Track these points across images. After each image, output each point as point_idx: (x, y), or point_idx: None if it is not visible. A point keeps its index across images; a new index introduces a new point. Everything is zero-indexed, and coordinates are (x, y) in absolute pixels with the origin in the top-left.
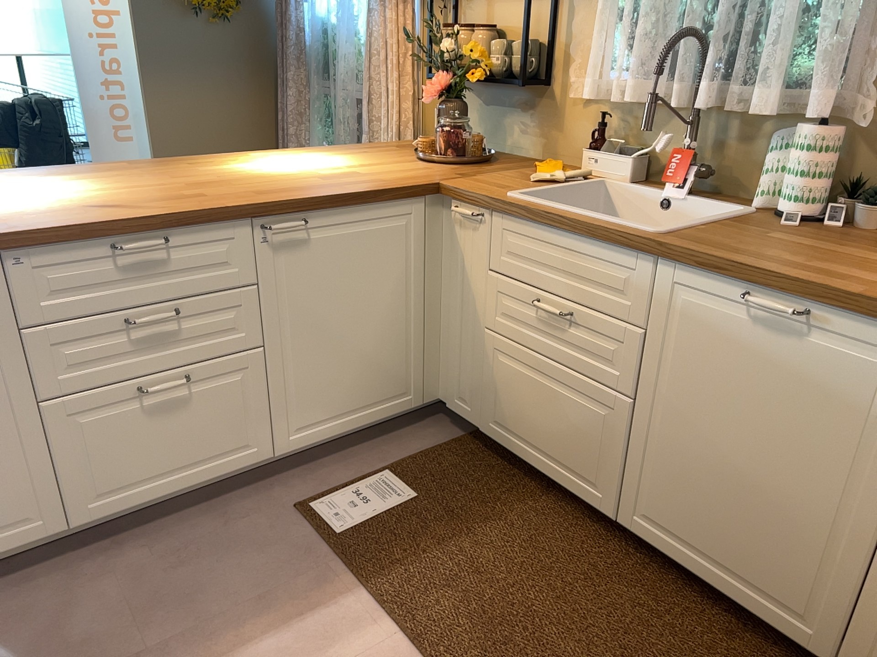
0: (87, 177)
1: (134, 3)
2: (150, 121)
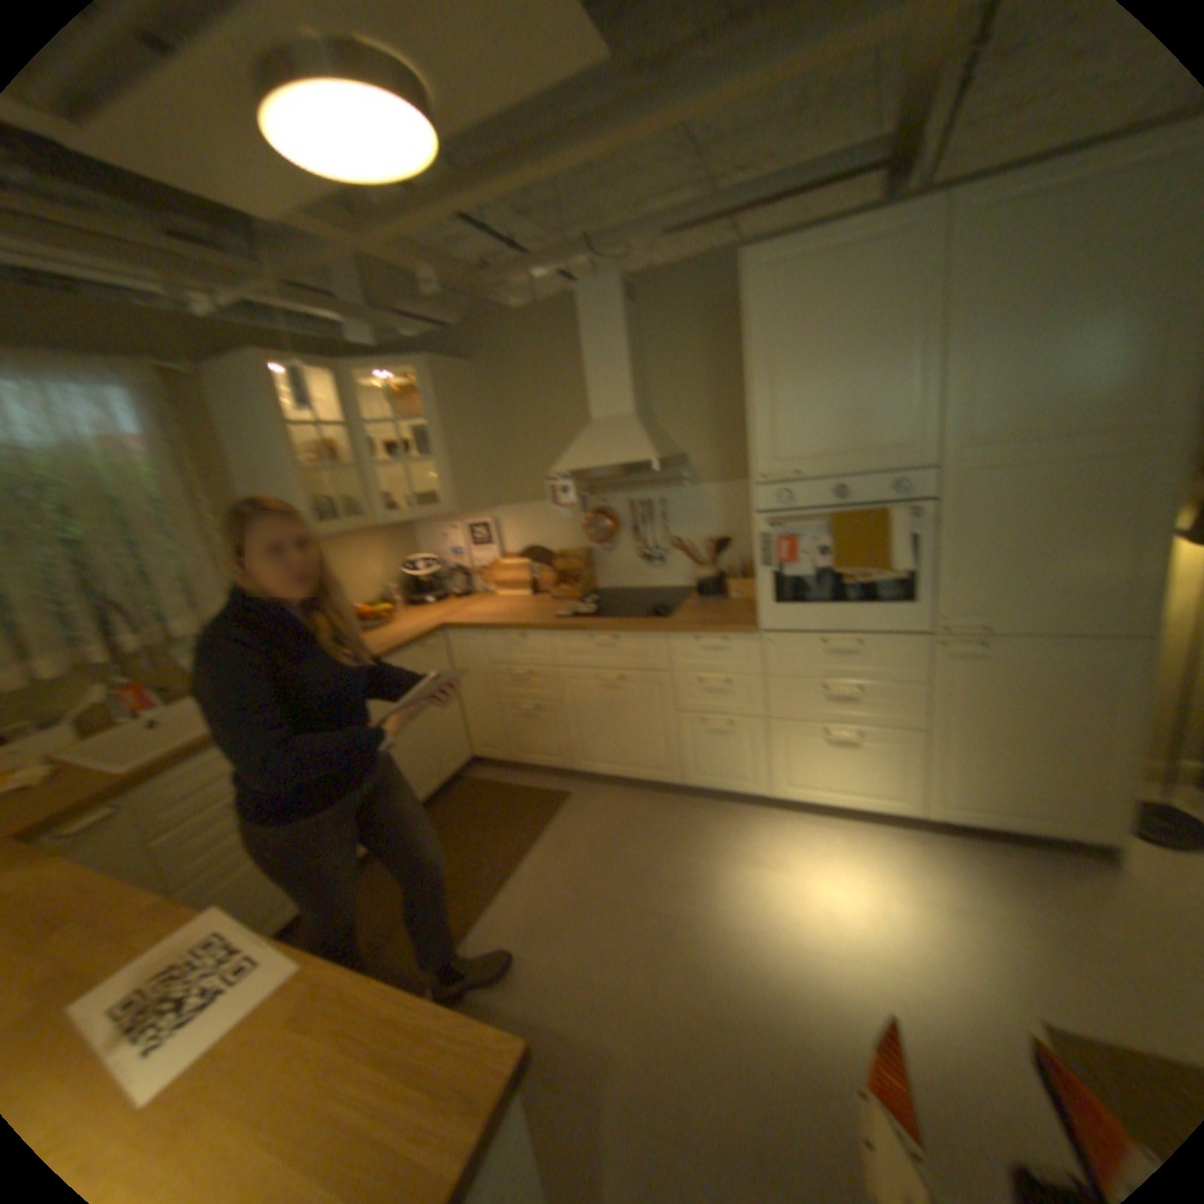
0: None
1: None
2: None
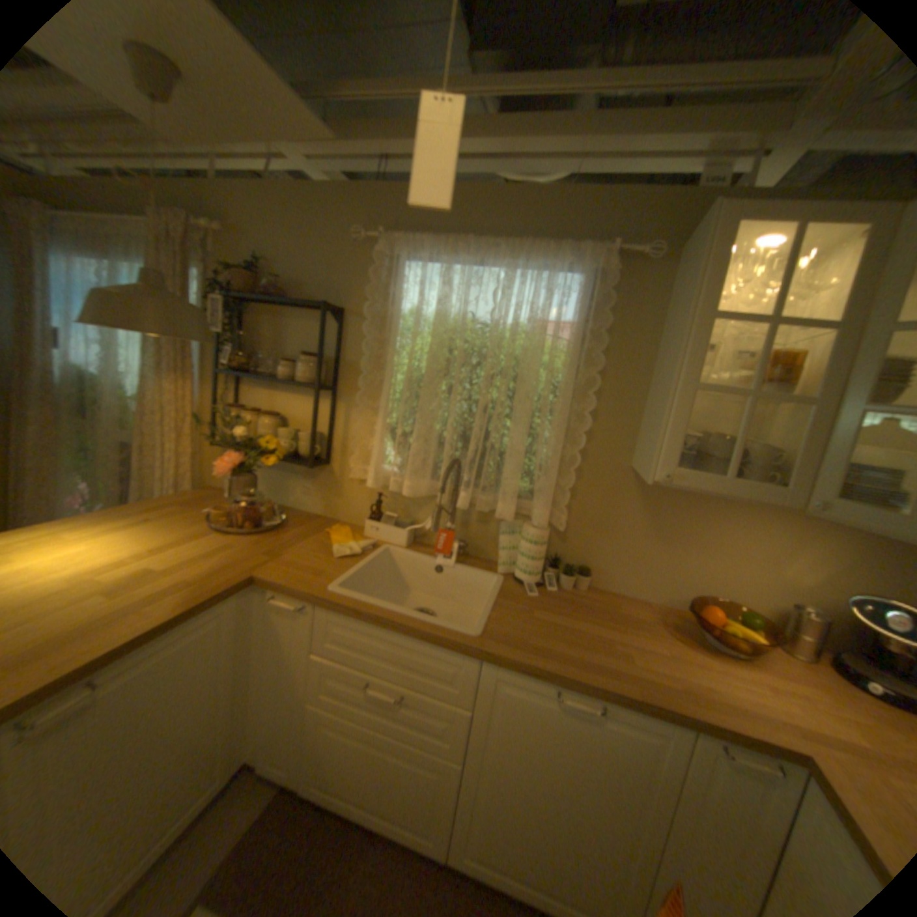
0: None
1: None
2: None
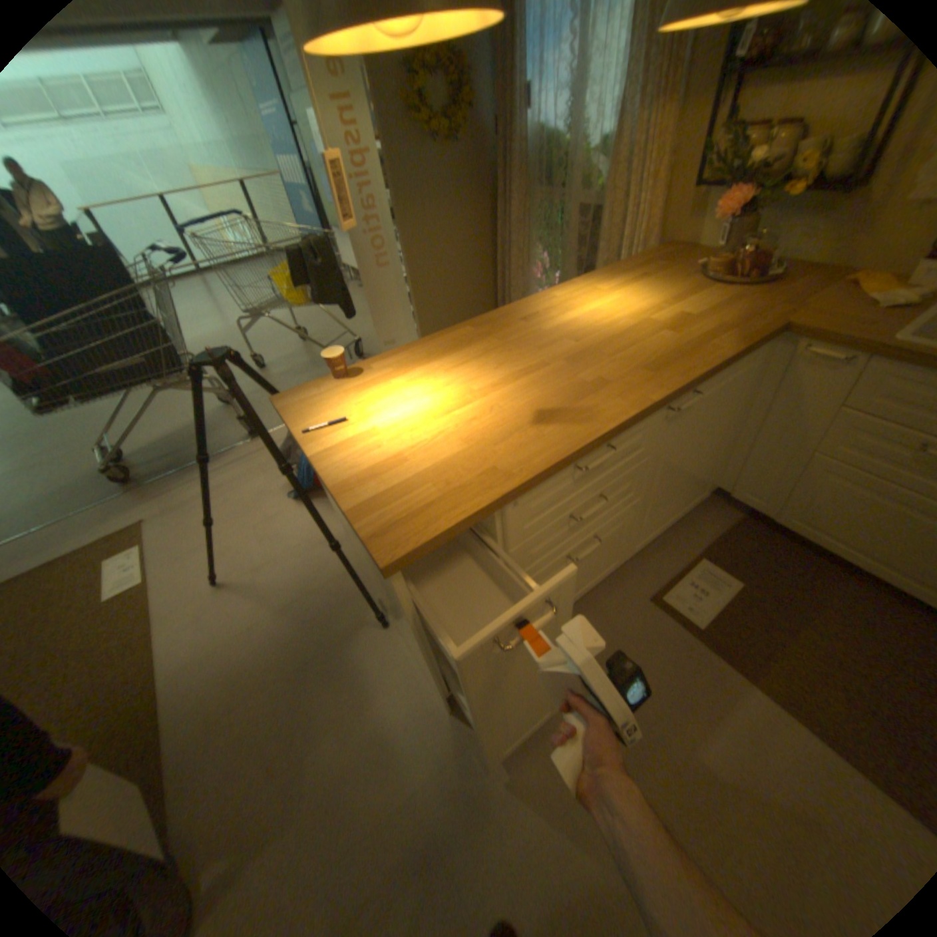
0: (460, 356)
1: (380, 137)
2: (402, 247)
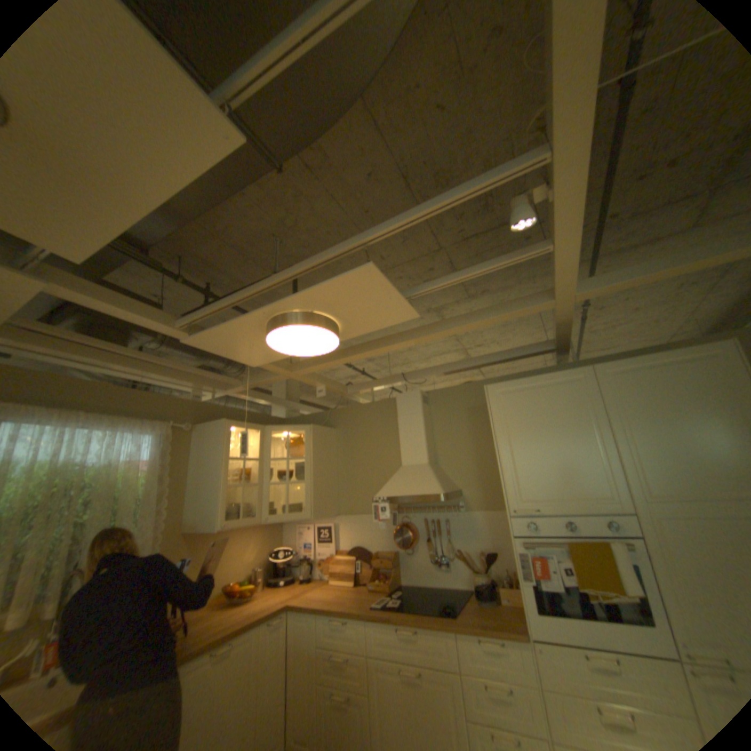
0: None
1: None
2: None
